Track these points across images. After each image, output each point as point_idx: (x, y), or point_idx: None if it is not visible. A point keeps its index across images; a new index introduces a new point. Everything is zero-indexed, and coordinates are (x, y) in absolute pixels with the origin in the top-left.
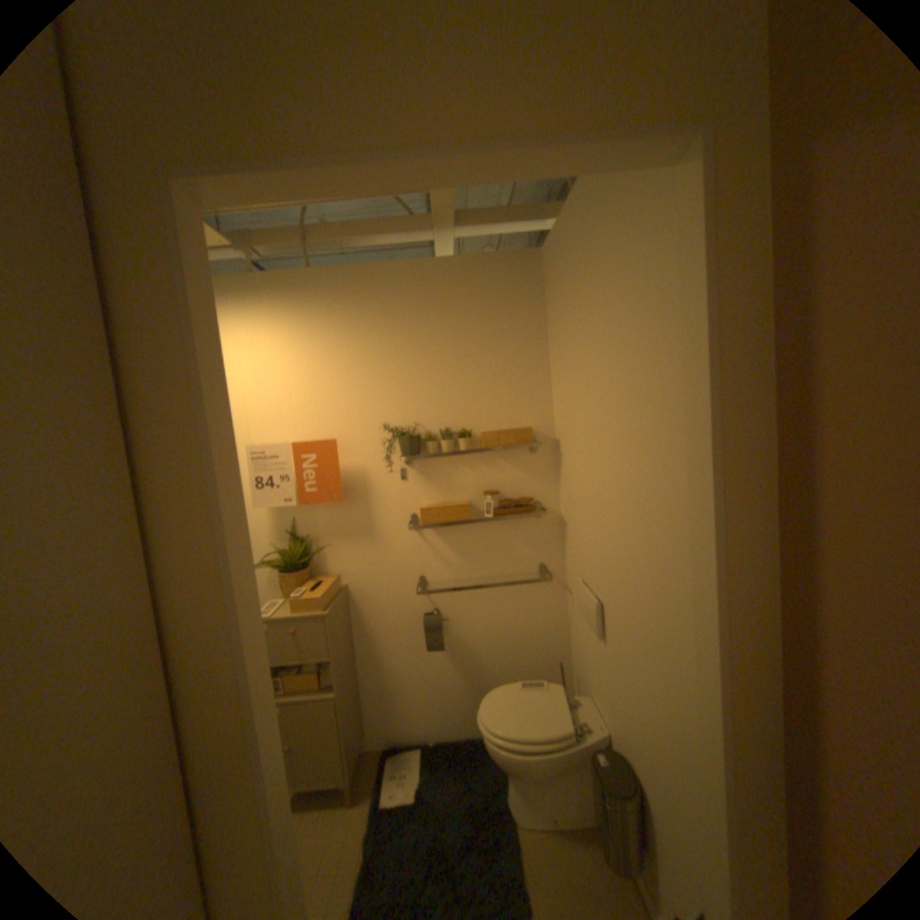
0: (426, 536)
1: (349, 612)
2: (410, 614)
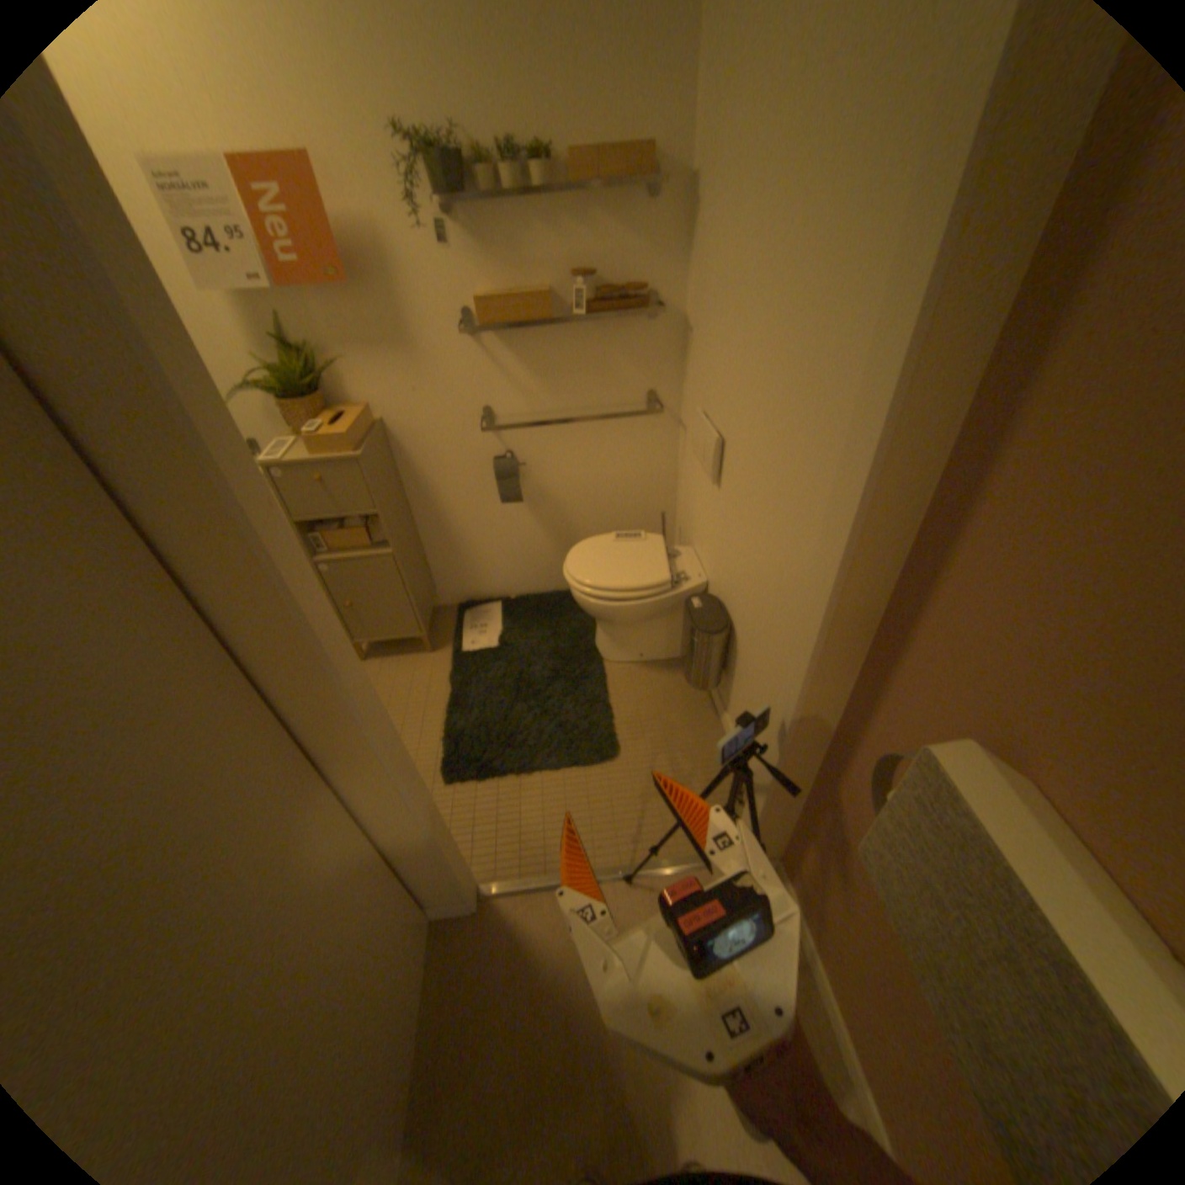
0: (487, 347)
1: (392, 456)
2: (476, 458)
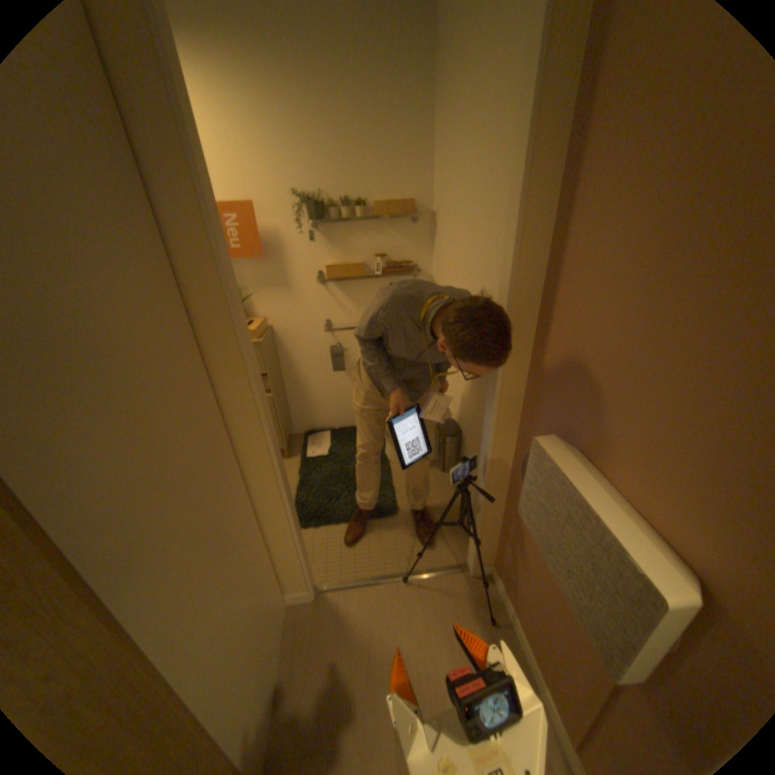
0: (330, 290)
1: (275, 345)
2: (320, 347)
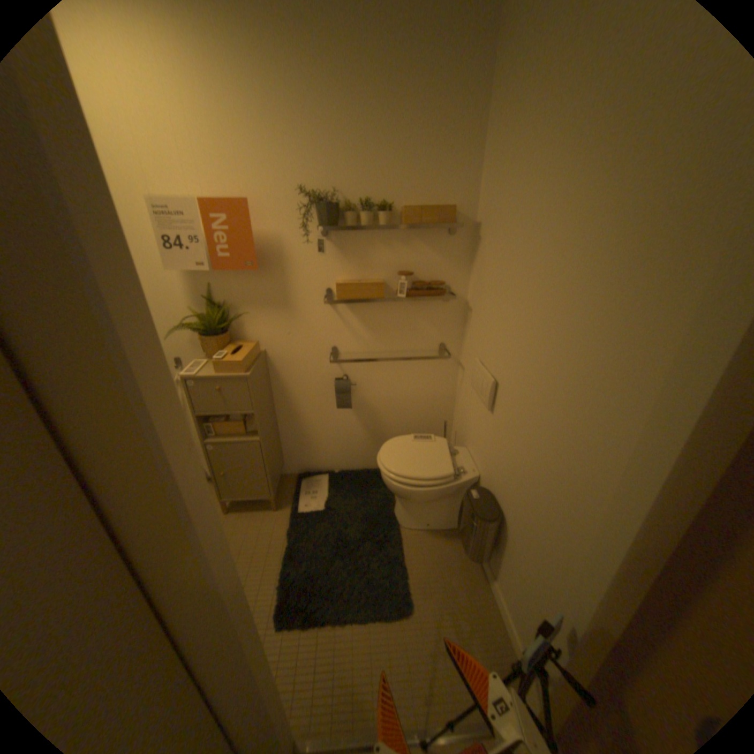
0: (339, 311)
1: (268, 373)
2: (323, 378)
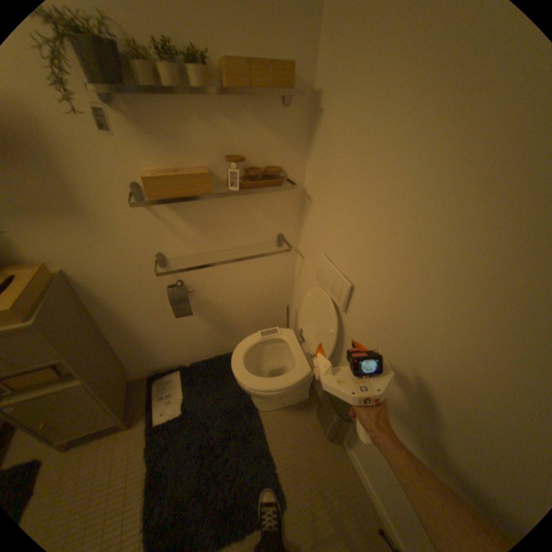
0: (156, 210)
1: (75, 294)
2: (152, 286)
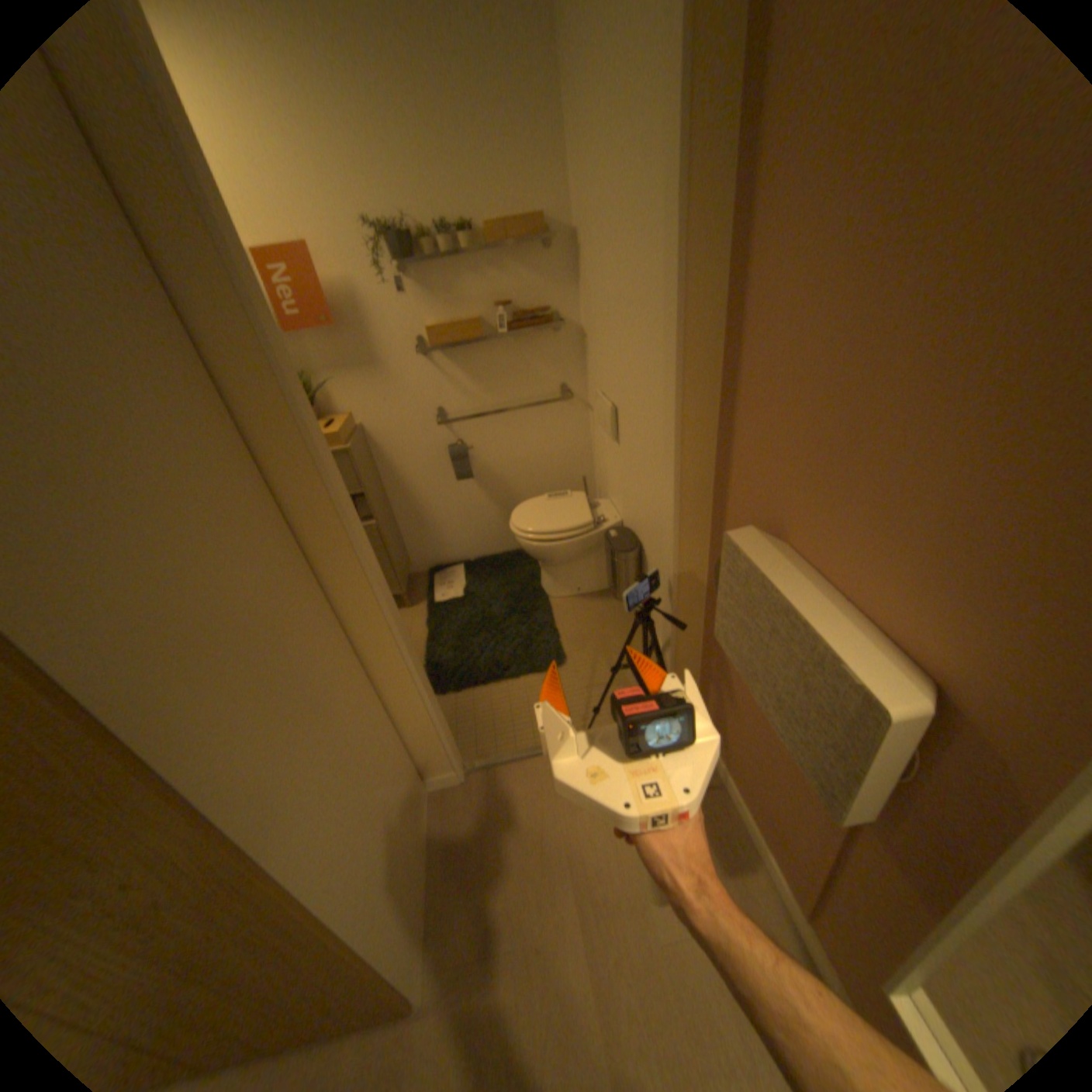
0: (437, 363)
1: (370, 452)
2: (434, 448)
